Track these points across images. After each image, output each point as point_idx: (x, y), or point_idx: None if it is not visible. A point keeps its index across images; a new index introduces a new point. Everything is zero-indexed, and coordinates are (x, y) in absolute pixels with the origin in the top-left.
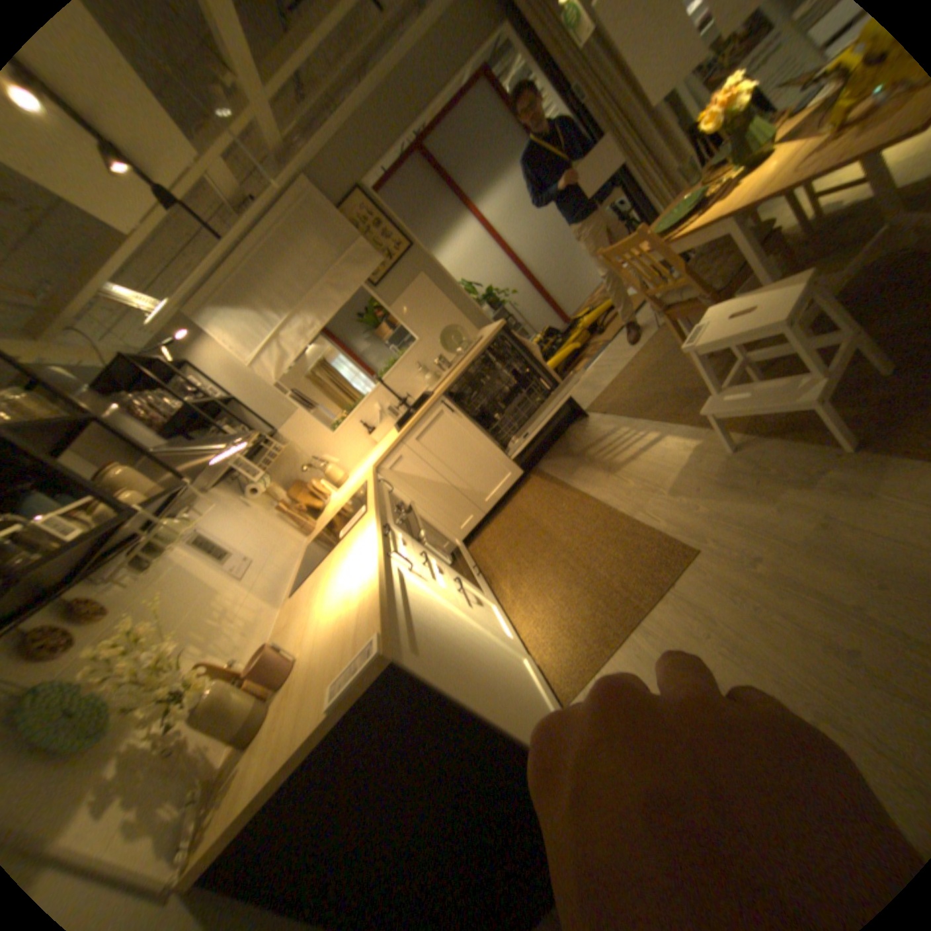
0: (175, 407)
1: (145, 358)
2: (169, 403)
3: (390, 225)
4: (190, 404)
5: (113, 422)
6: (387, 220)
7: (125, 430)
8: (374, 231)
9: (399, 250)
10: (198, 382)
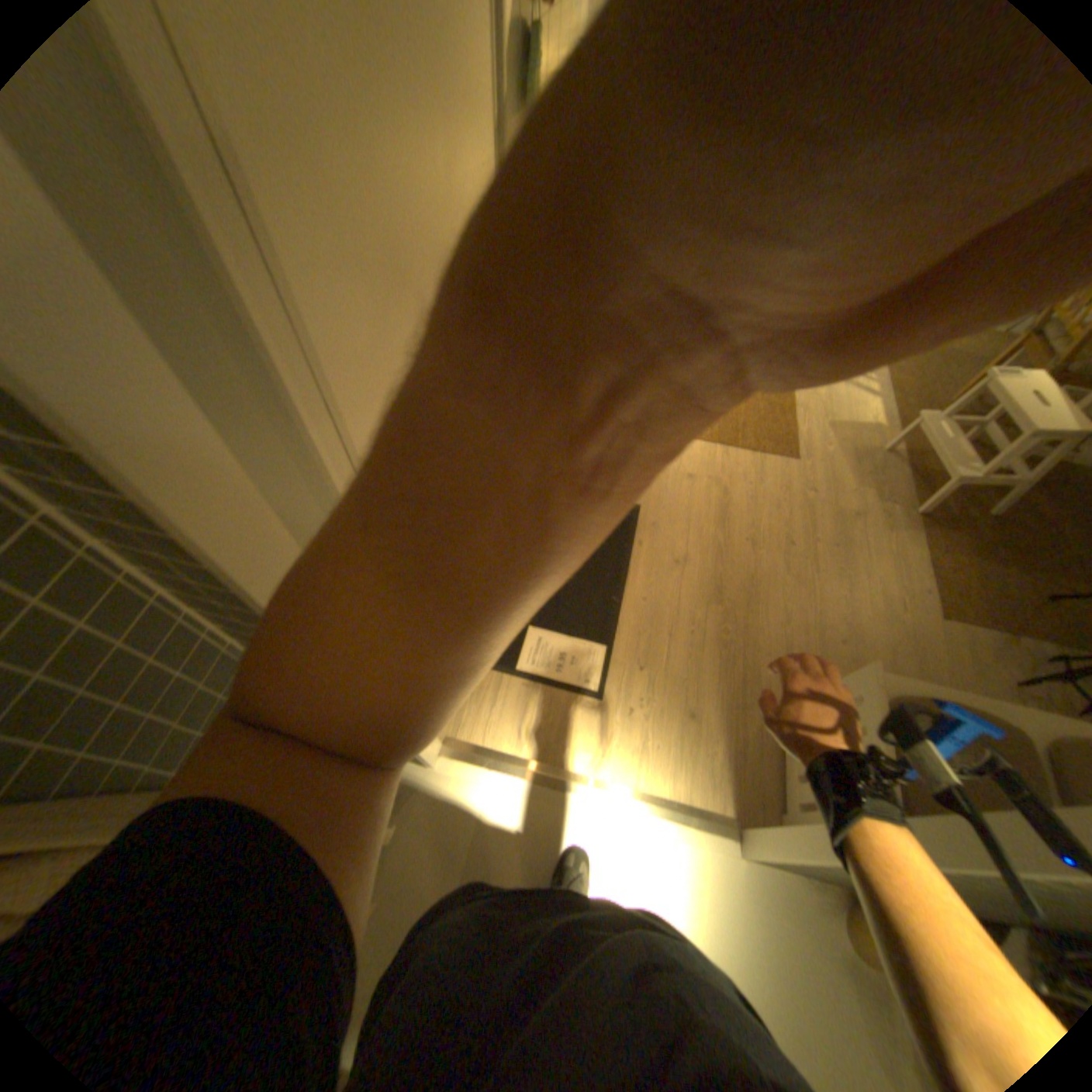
0: None
1: None
2: None
3: None
4: None
5: None
6: None
7: None
8: None
9: None
10: None
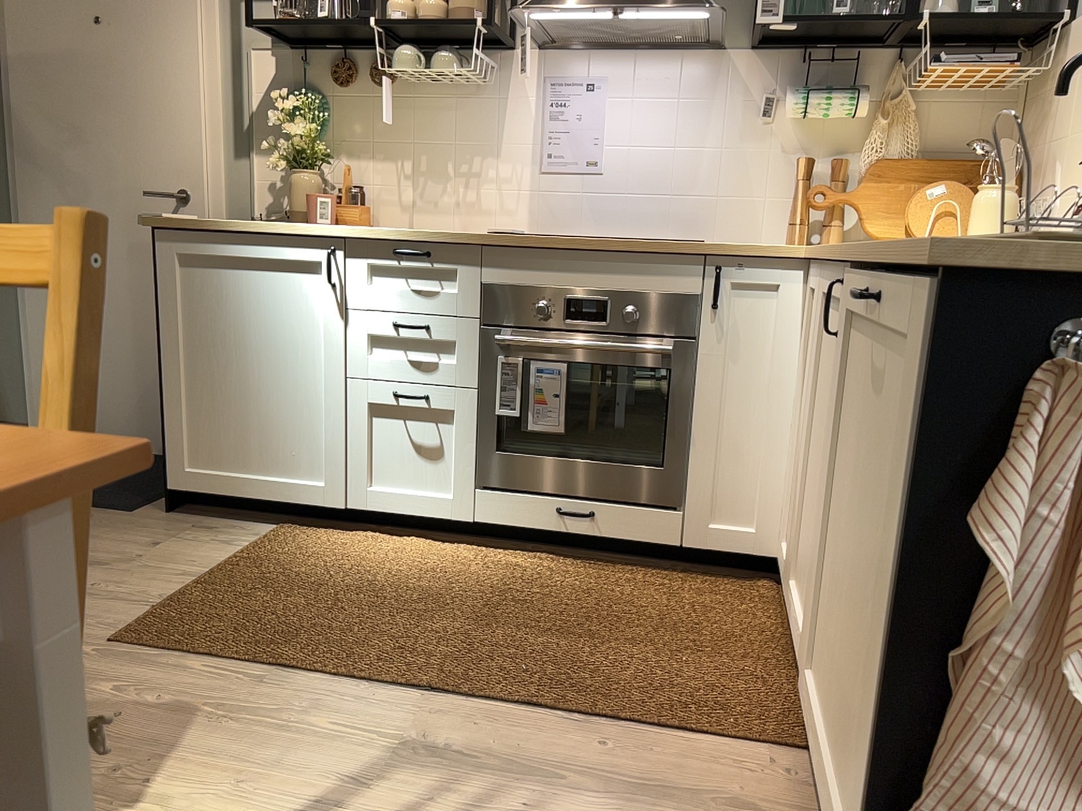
0: None
1: None
2: None
3: None
4: None
5: None
6: None
7: None
8: None
9: None
10: None
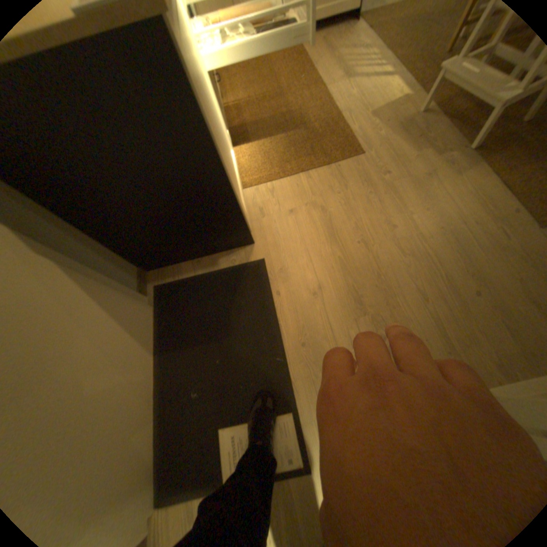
0: None
1: None
2: None
3: None
4: None
5: None
6: None
7: None
8: None
9: None
10: None
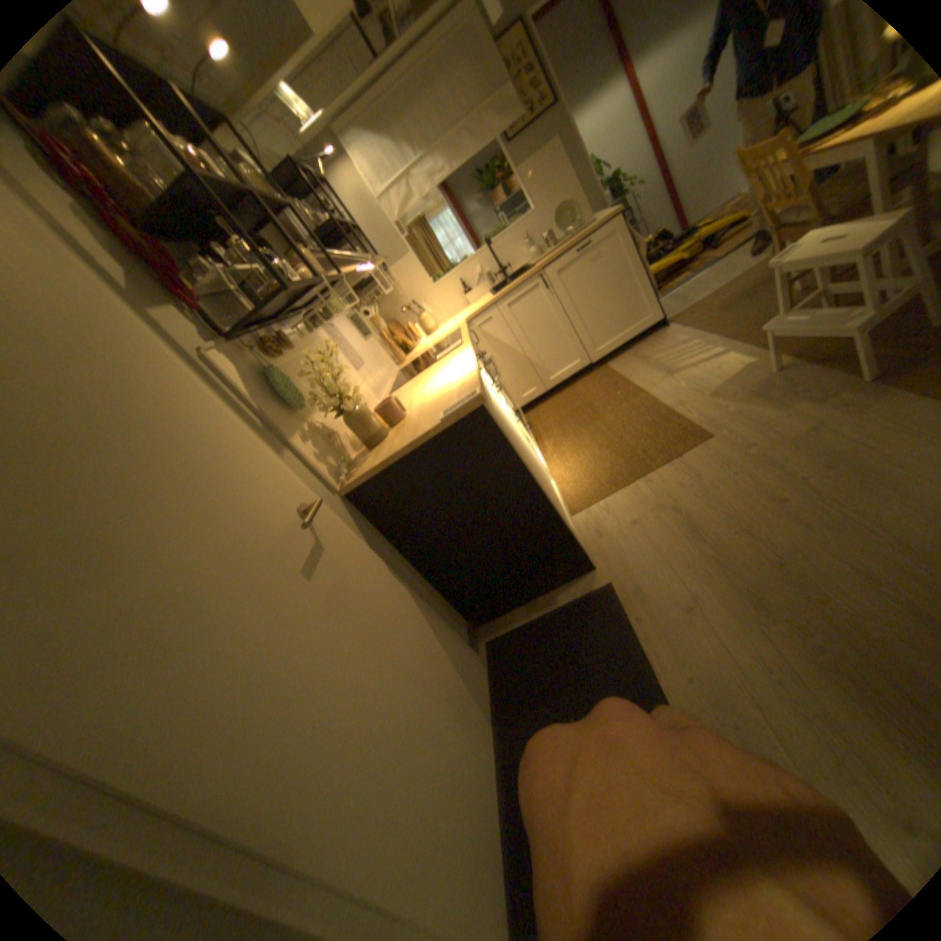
0: (320, 219)
1: (300, 166)
2: (316, 213)
3: (537, 73)
4: (332, 218)
5: (286, 215)
6: (536, 67)
7: (293, 224)
8: (519, 76)
9: (537, 105)
10: (332, 203)
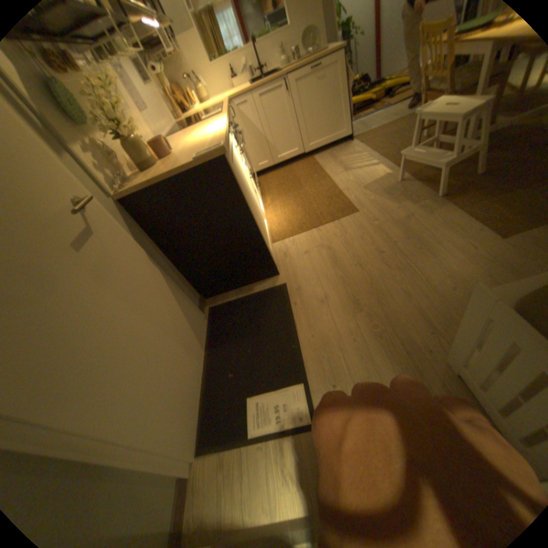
0: None
1: None
2: None
3: None
4: None
5: None
6: None
7: None
8: None
9: None
10: None
